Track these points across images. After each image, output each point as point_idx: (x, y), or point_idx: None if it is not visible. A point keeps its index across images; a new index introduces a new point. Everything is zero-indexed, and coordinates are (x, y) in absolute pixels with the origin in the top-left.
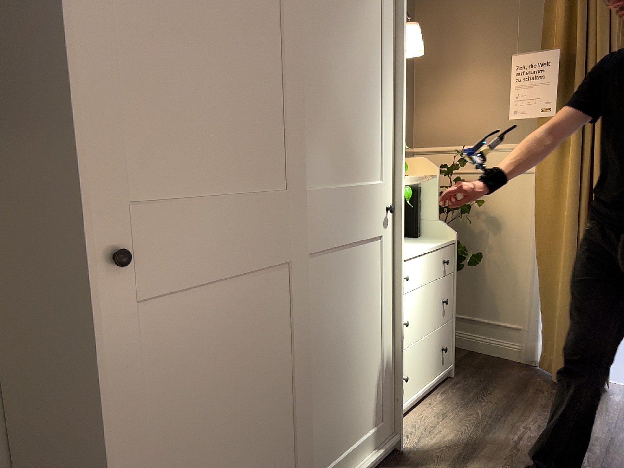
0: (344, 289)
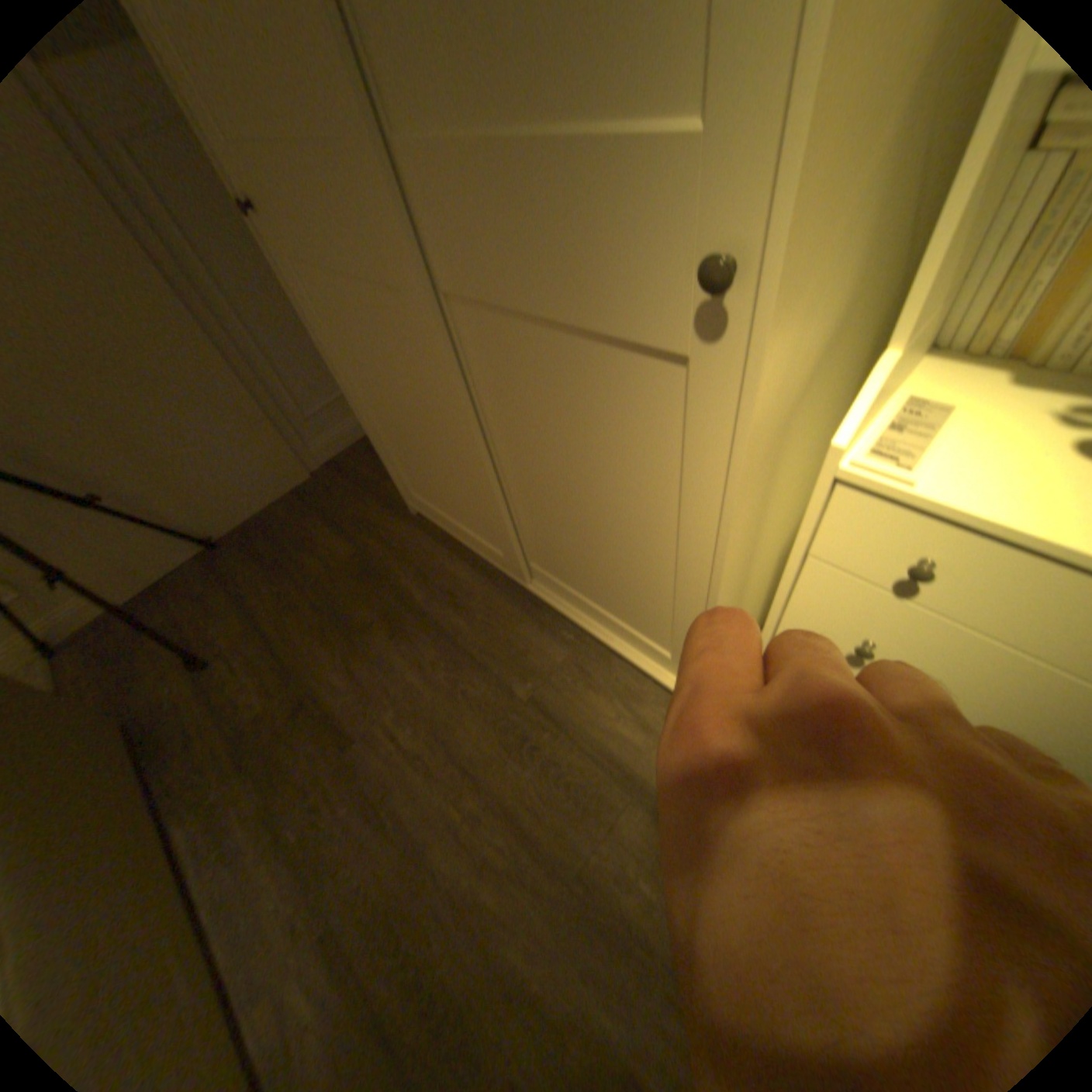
0: (551, 409)
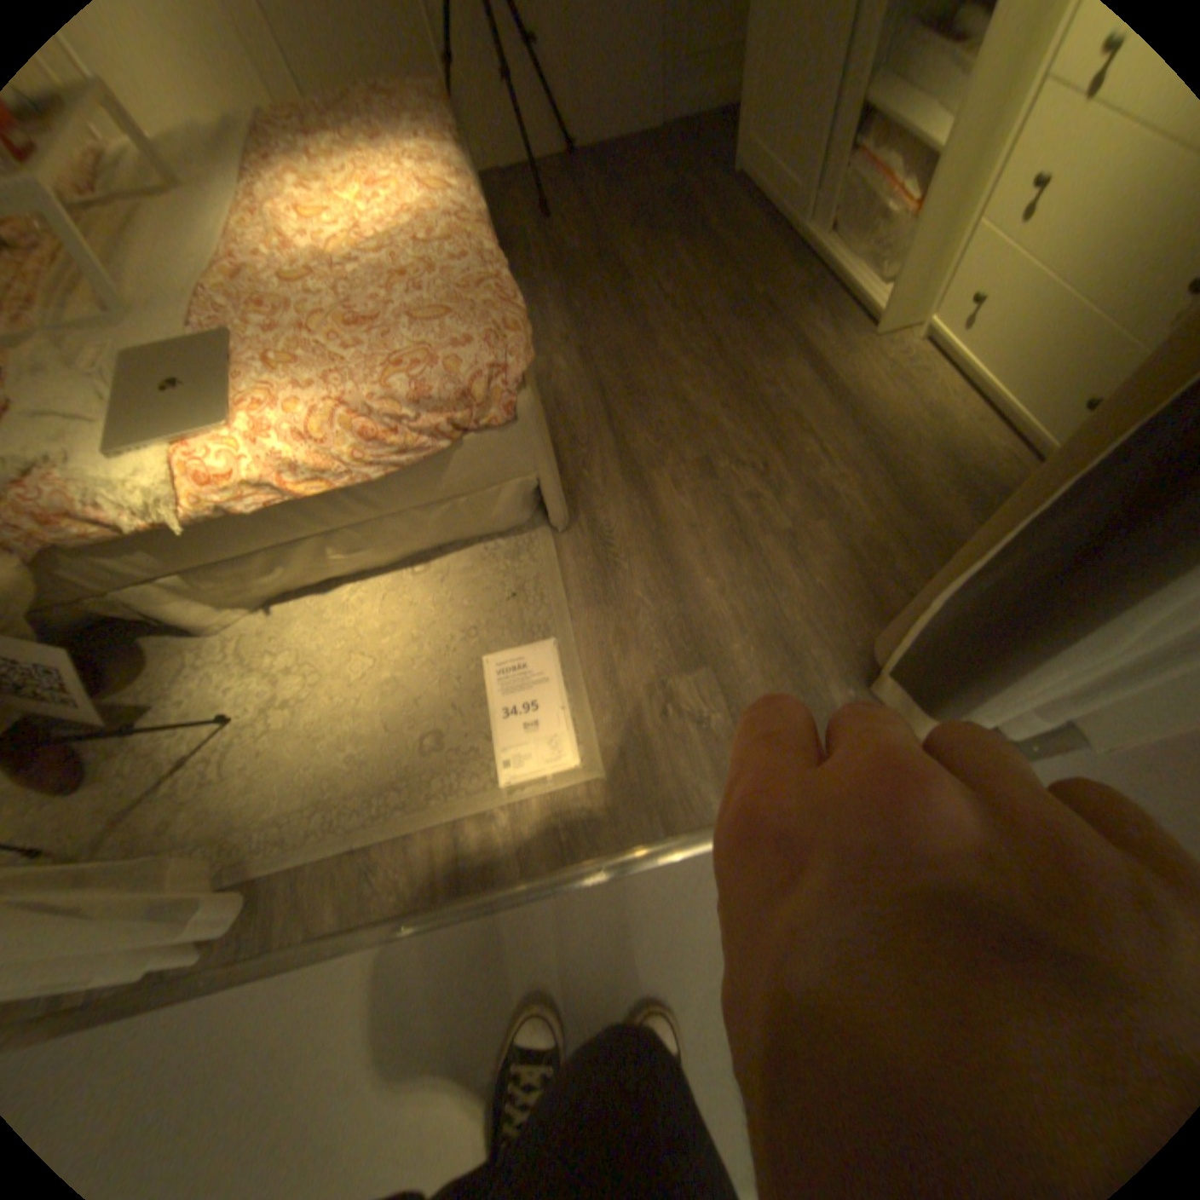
0: None
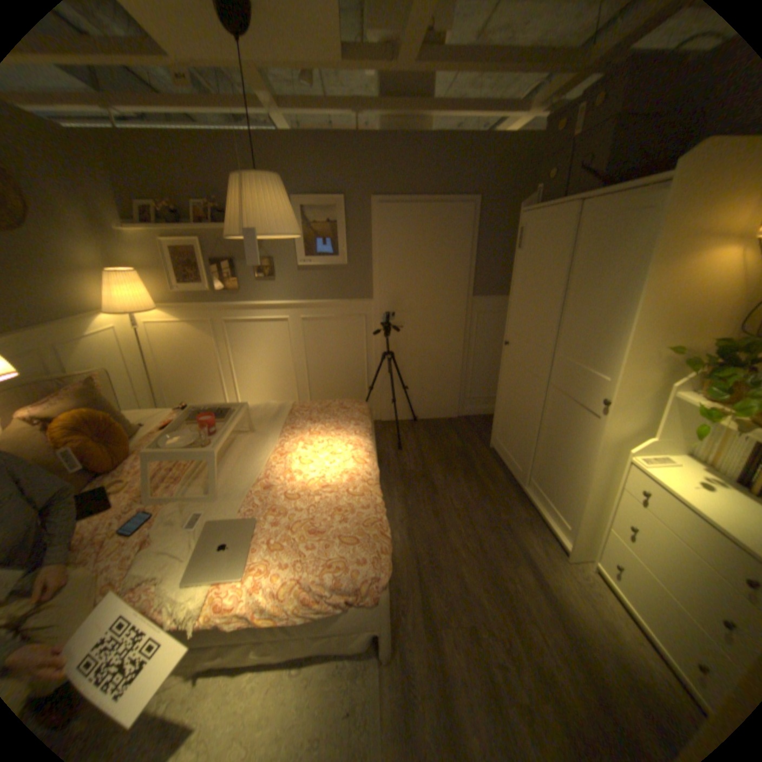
0: (566, 420)
